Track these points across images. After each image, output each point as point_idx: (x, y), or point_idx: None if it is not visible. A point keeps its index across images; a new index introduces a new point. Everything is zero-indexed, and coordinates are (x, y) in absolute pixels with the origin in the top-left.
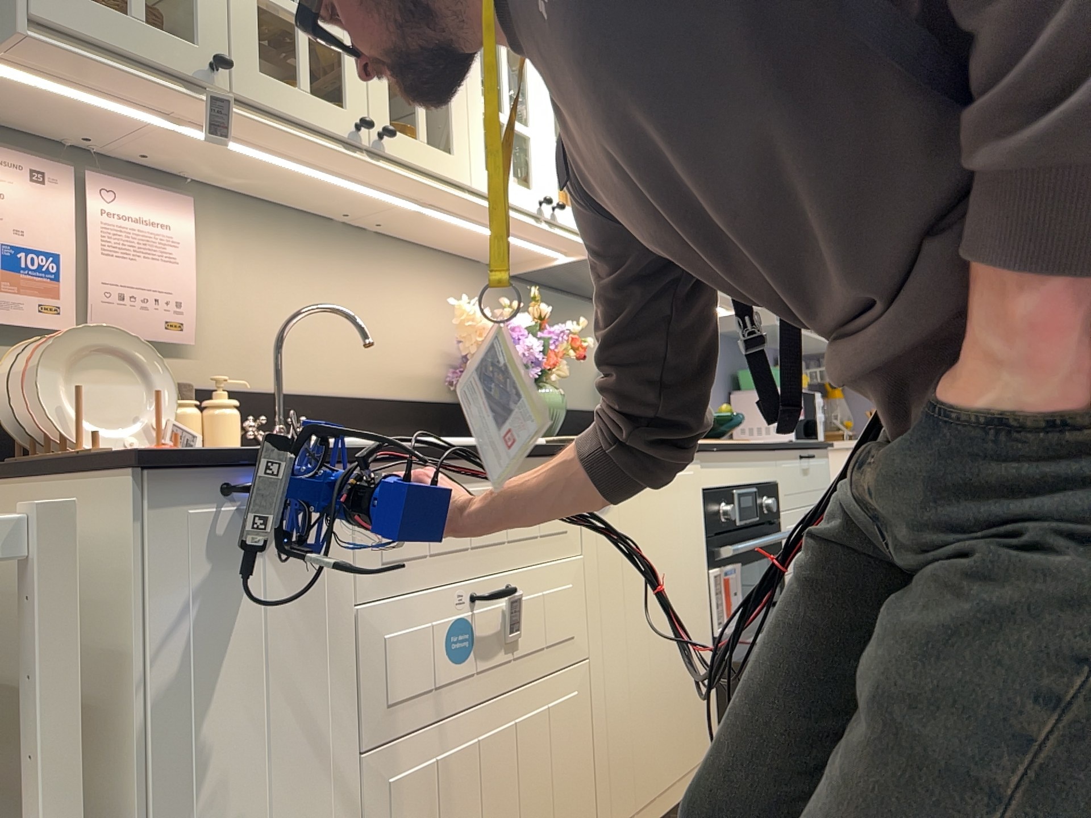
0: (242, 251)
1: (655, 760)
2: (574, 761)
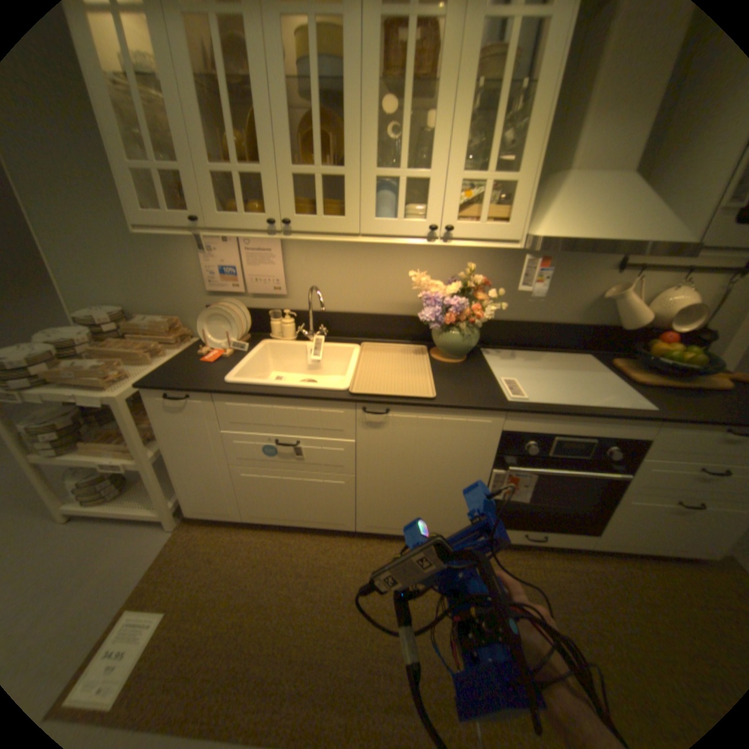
0: (308, 254)
1: (405, 521)
2: (341, 502)
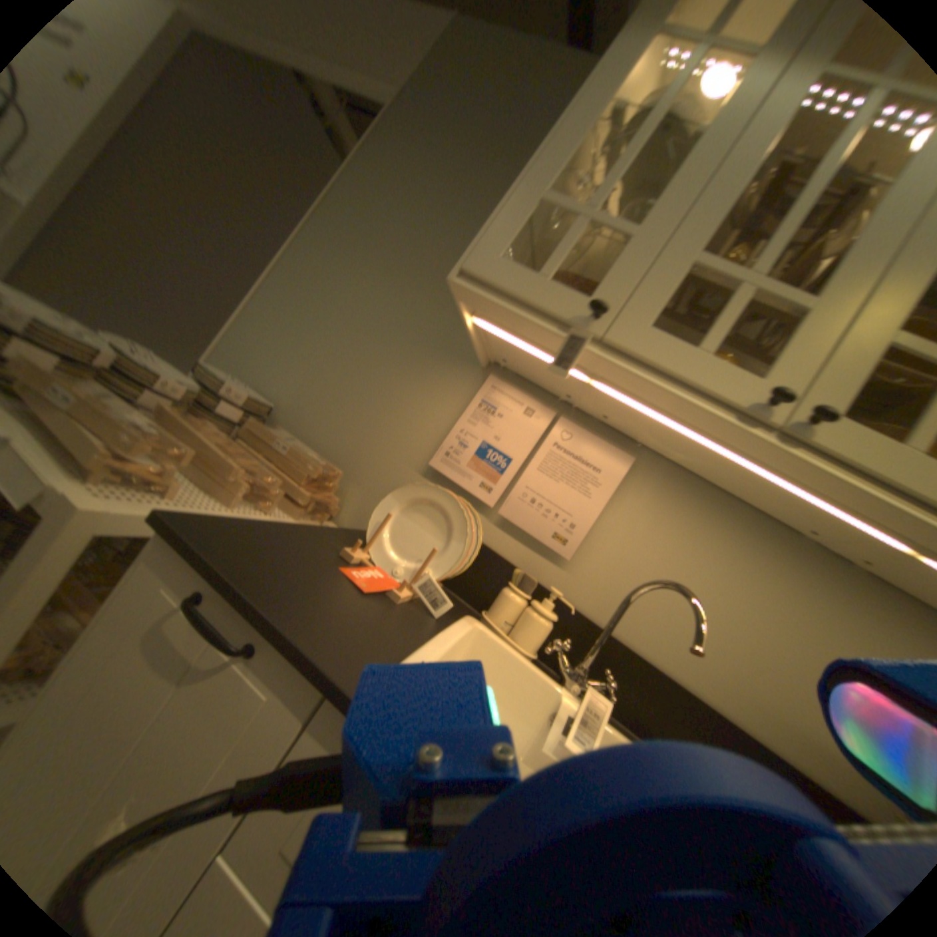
0: (667, 518)
1: None
2: None
